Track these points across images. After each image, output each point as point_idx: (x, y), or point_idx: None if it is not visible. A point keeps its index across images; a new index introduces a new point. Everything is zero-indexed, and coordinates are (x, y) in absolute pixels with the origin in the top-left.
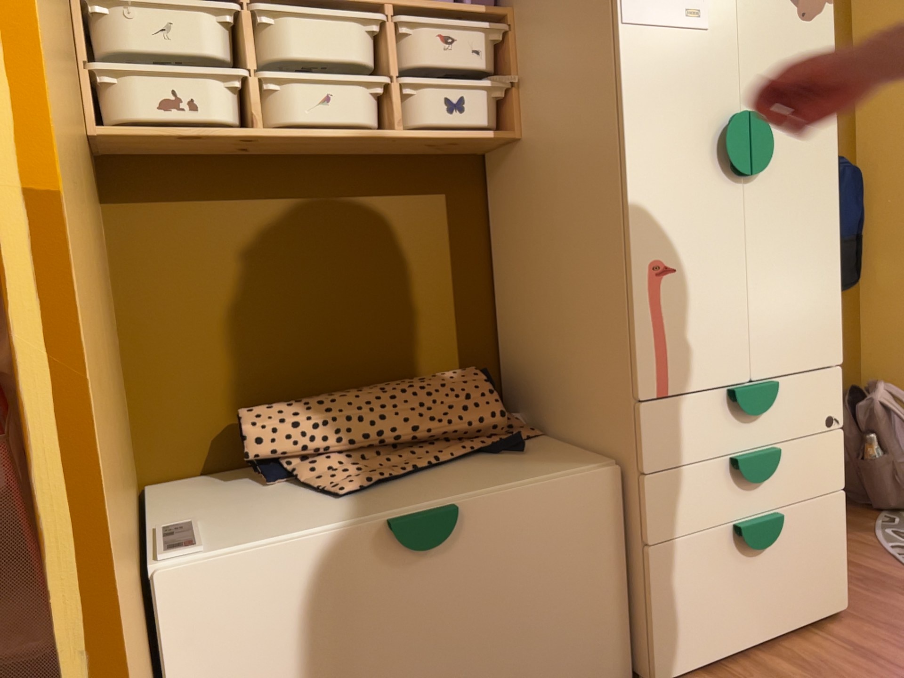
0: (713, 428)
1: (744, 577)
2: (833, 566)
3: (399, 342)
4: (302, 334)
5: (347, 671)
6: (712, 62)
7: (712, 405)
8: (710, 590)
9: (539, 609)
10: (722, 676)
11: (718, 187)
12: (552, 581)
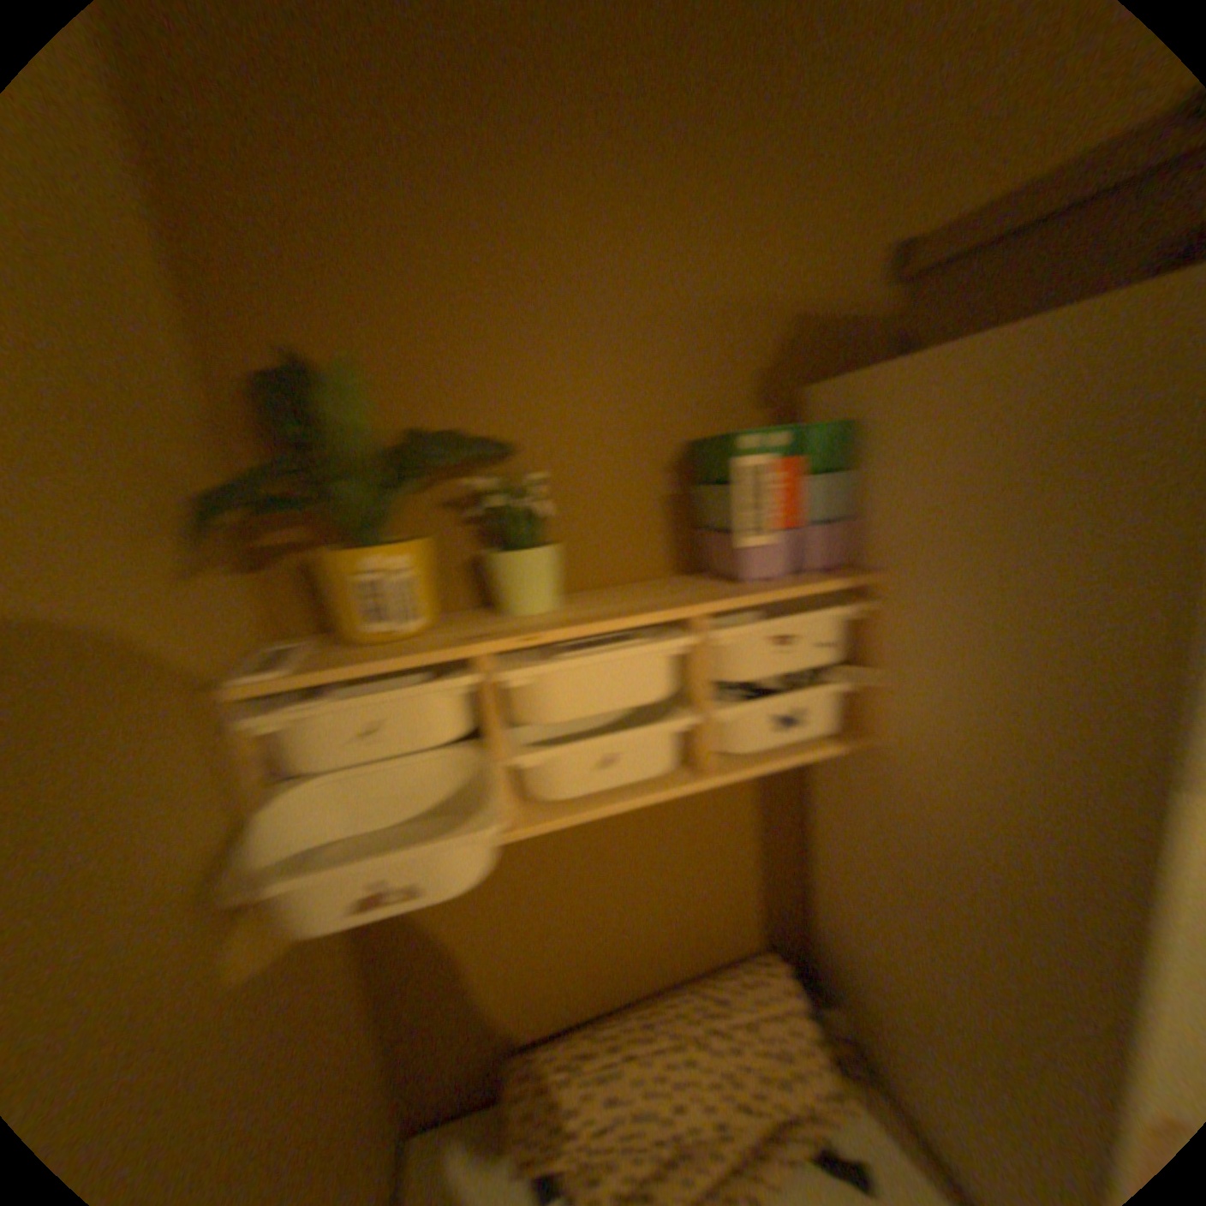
0: None
1: None
2: None
3: (692, 930)
4: (577, 946)
5: None
6: None
7: None
8: None
9: None
10: None
11: None
12: None
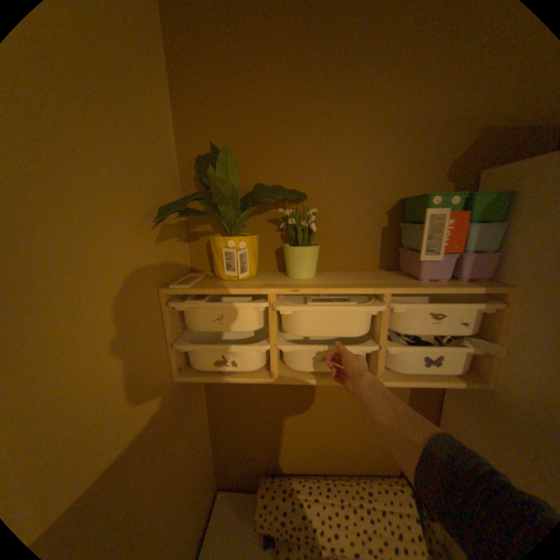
0: None
1: None
2: None
3: (360, 451)
4: (301, 439)
5: None
6: None
7: None
8: None
9: None
10: None
11: None
12: None
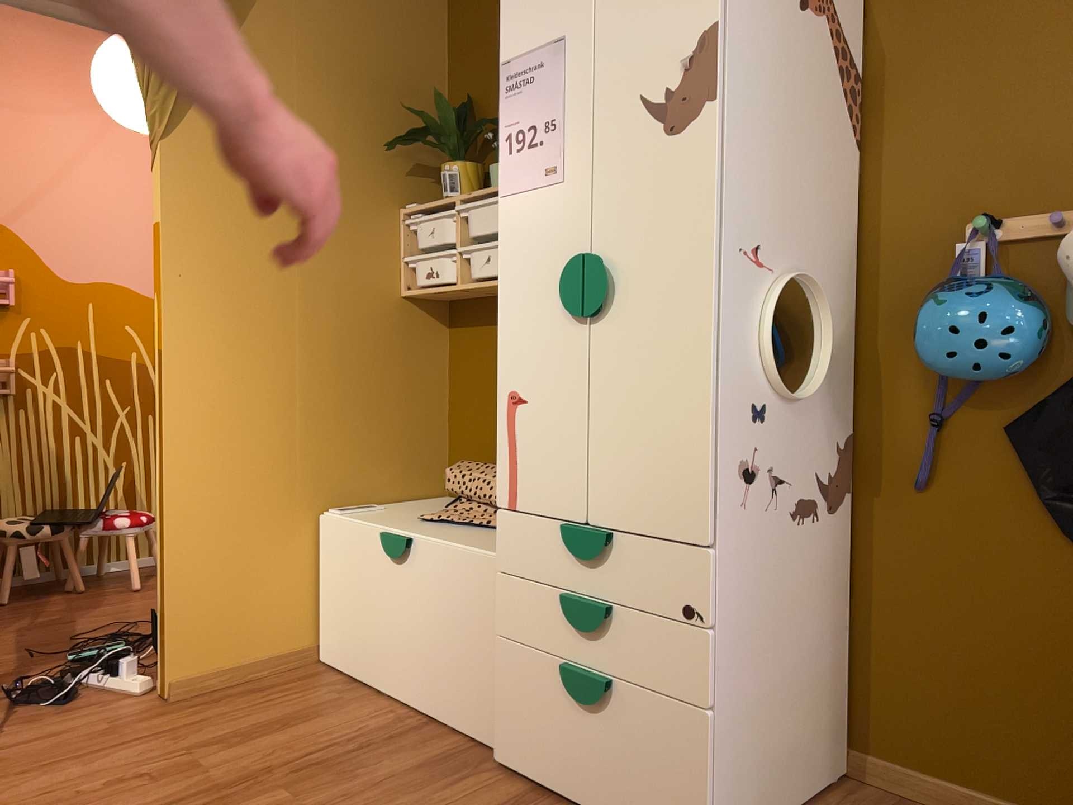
0: (551, 557)
1: (573, 726)
2: (684, 800)
3: None
4: None
5: (366, 610)
6: (566, 209)
7: (551, 534)
8: (539, 711)
9: (448, 642)
10: (530, 796)
11: (565, 327)
12: (455, 626)
